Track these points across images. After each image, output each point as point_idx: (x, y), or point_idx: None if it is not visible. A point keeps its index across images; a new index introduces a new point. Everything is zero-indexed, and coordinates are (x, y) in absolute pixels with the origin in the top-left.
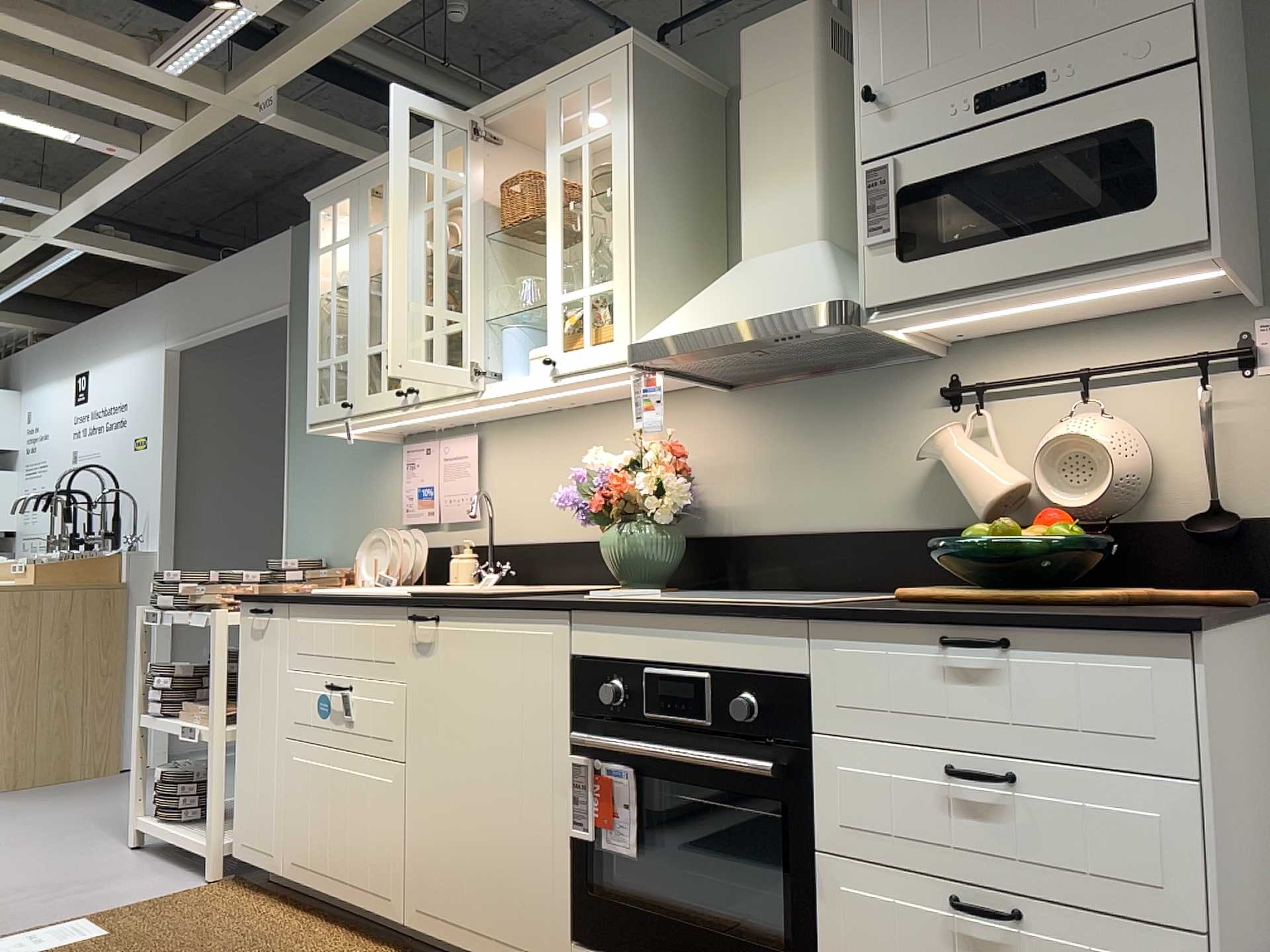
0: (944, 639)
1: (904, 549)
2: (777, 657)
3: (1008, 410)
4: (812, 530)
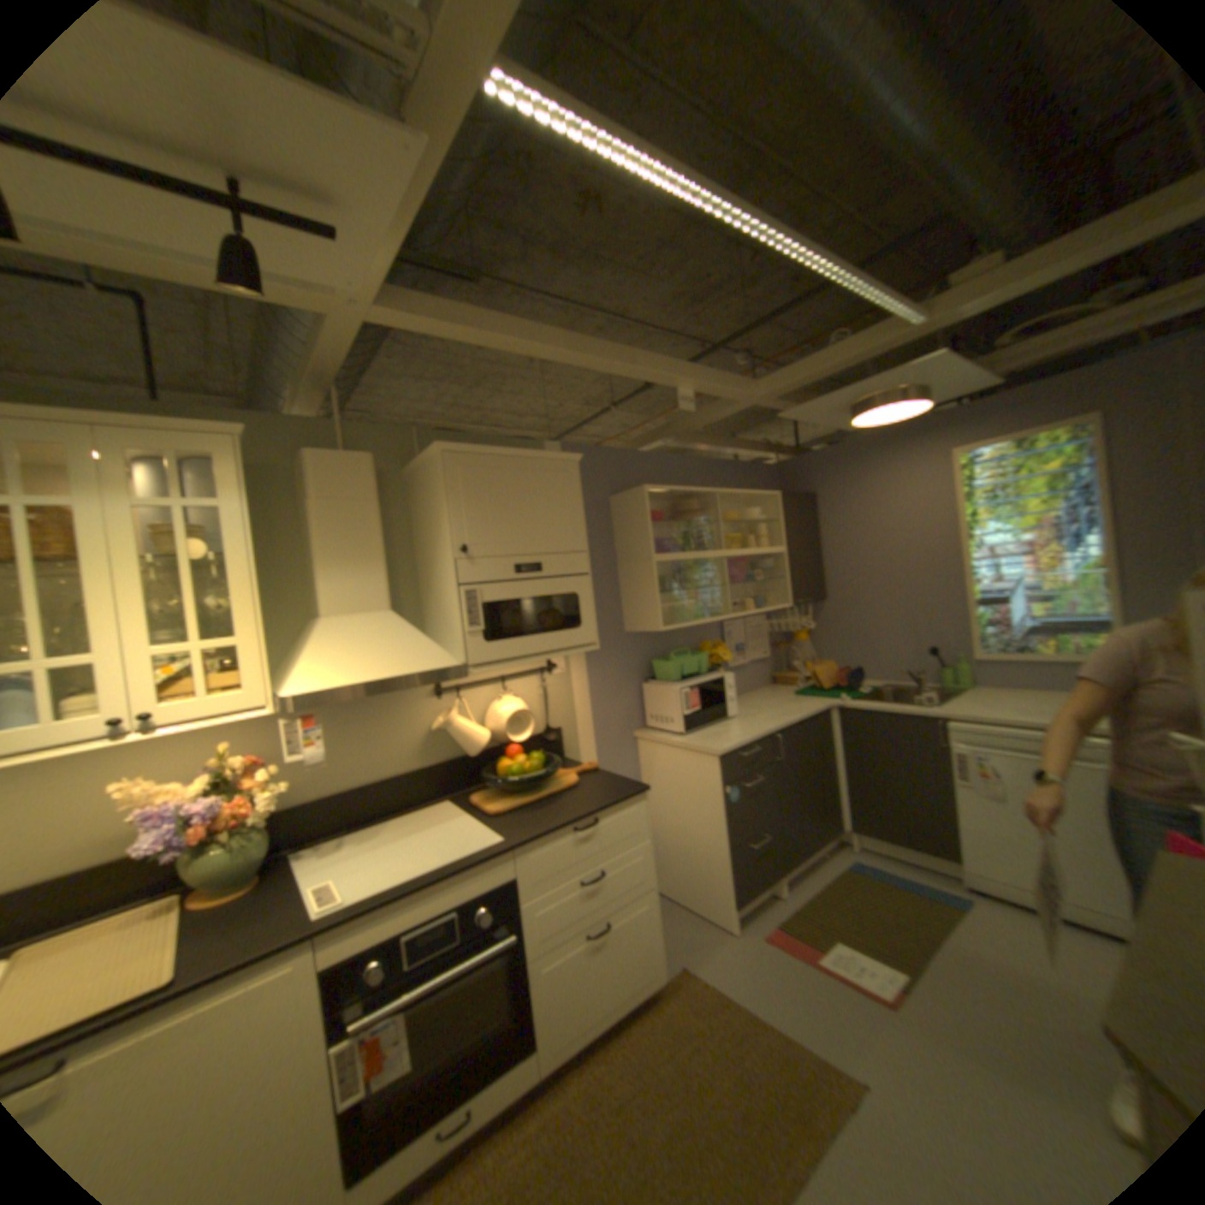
0: (579, 829)
1: (417, 781)
2: (495, 877)
3: (465, 696)
4: (351, 786)
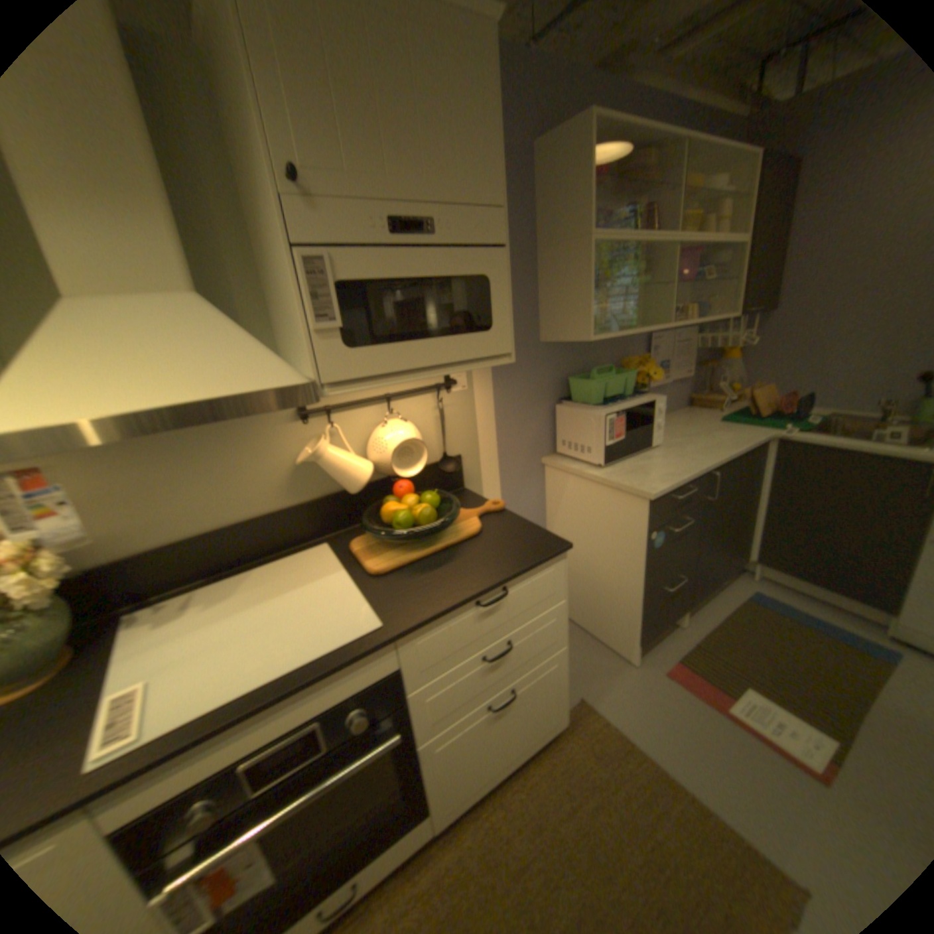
0: (483, 605)
1: (288, 520)
2: (371, 674)
3: (341, 419)
4: (199, 531)
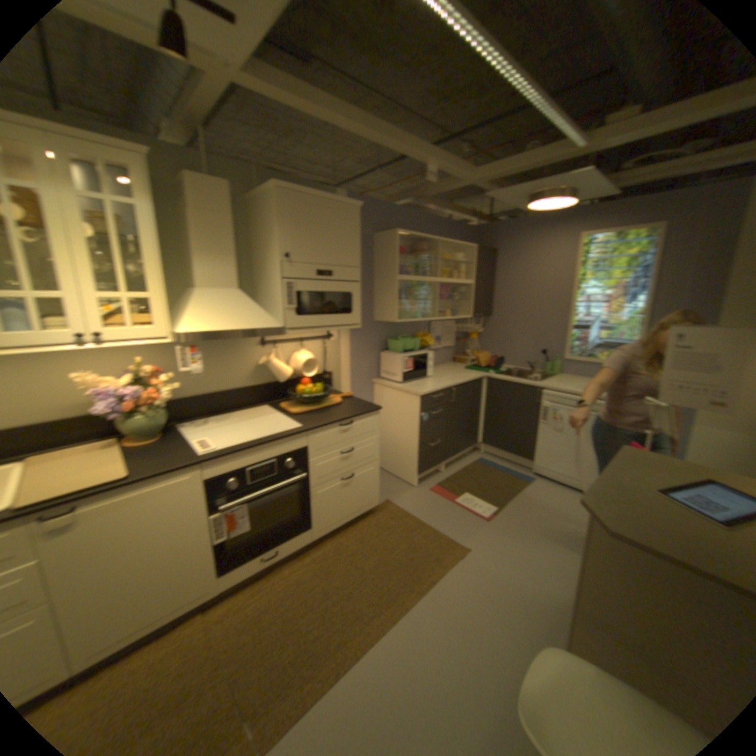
0: (342, 425)
1: (248, 393)
2: (296, 445)
3: (277, 348)
4: (210, 392)
